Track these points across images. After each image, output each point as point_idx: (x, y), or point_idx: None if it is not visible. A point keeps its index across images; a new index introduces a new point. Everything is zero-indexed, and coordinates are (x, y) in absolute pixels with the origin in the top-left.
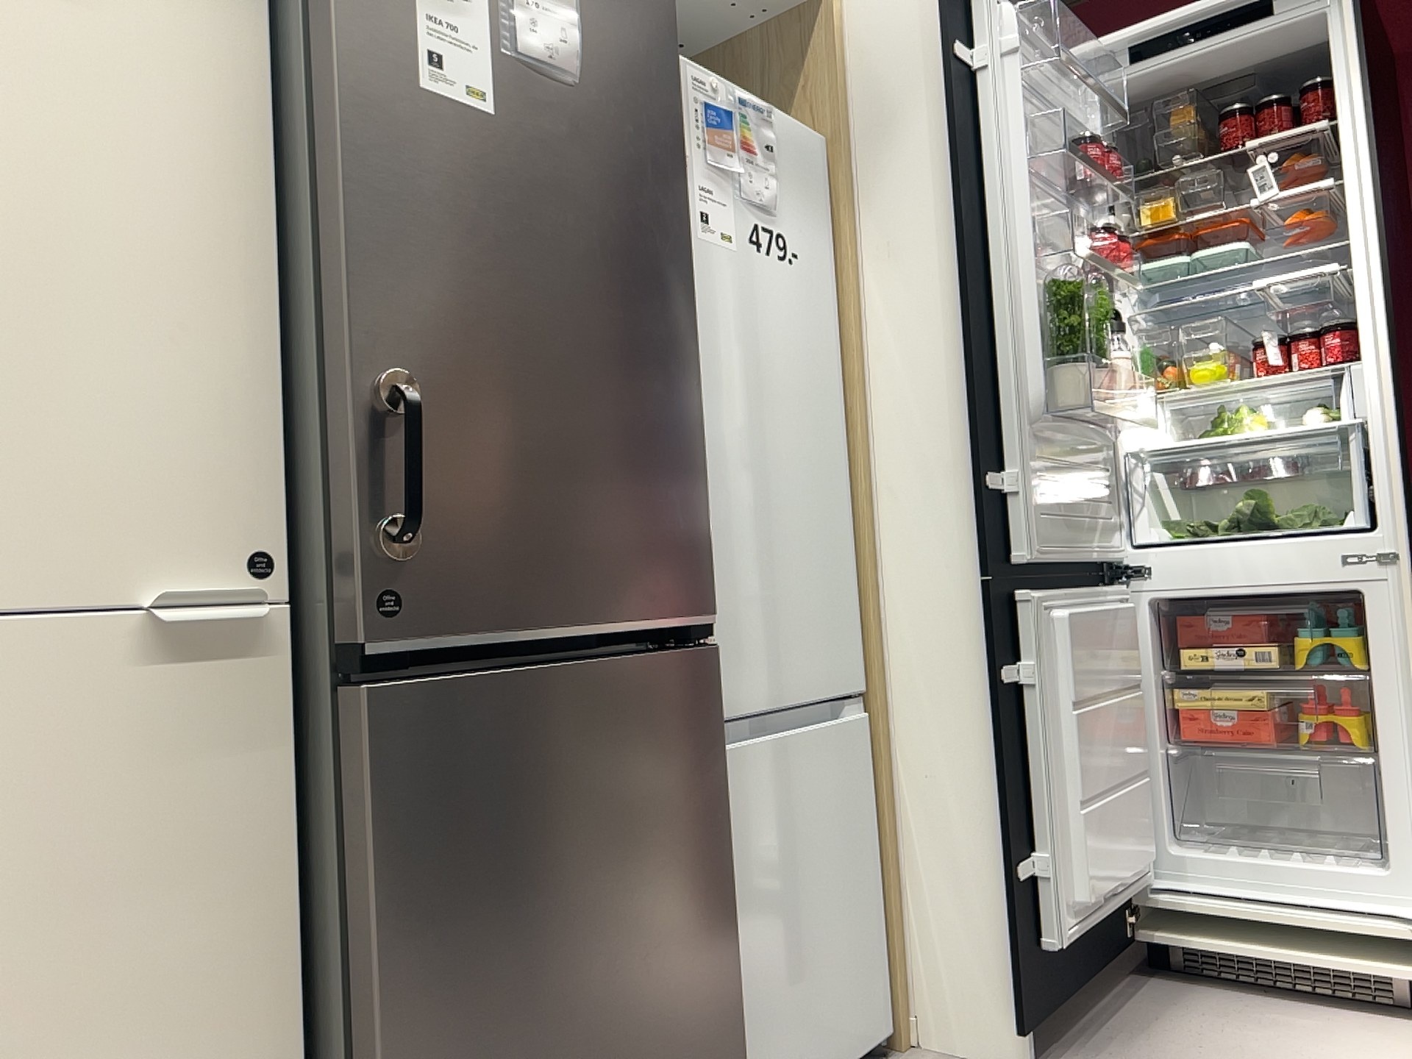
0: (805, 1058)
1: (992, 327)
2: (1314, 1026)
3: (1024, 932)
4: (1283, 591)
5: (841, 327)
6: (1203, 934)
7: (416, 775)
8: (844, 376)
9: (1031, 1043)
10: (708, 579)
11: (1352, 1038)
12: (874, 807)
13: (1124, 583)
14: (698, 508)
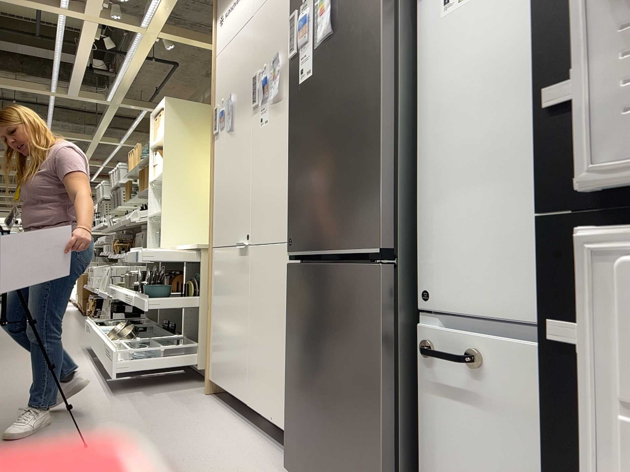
0: None
1: None
2: None
3: None
4: None
5: None
6: None
7: (293, 291)
8: None
9: None
10: (379, 231)
11: None
12: None
13: None
14: (376, 195)
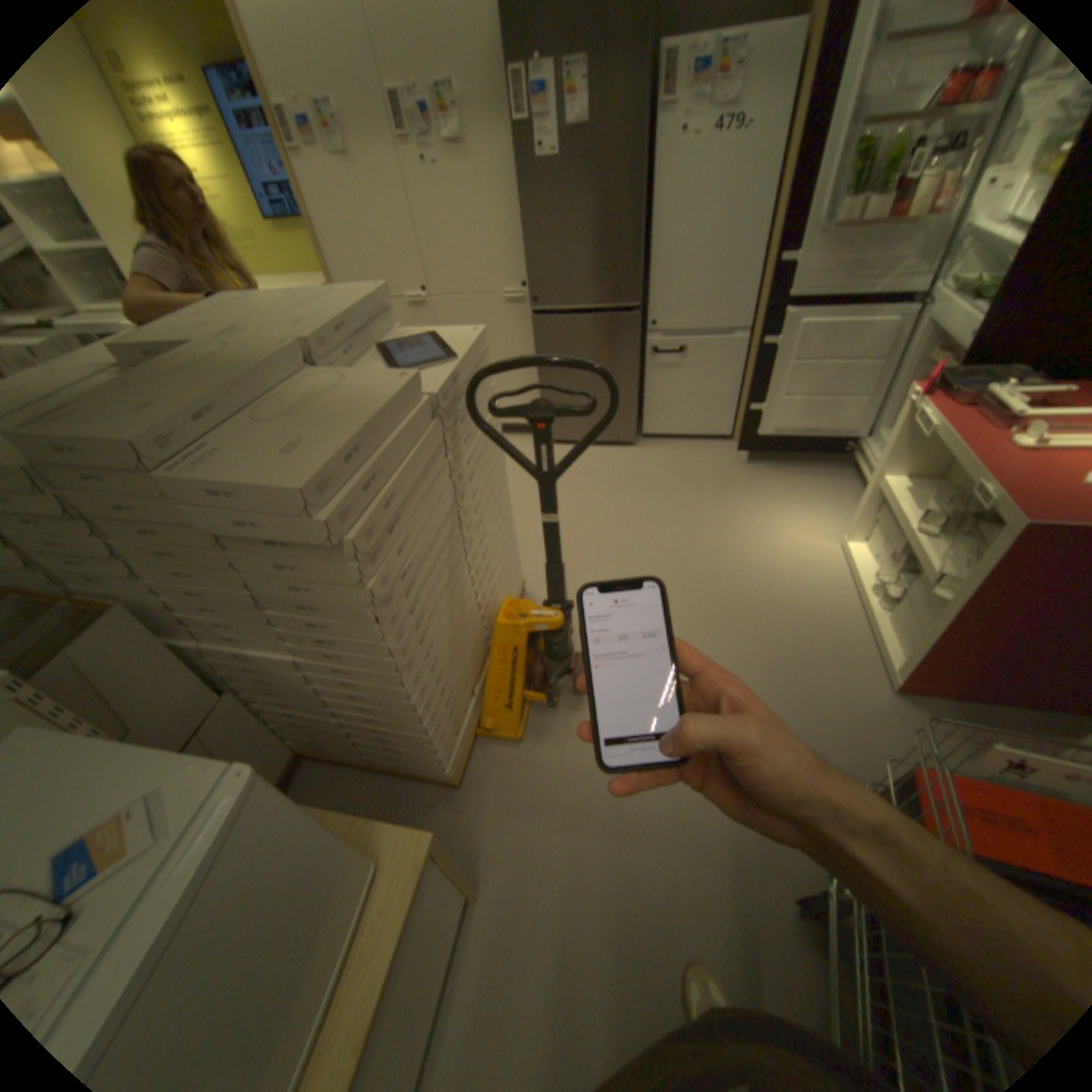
0: (681, 427)
1: (817, 172)
2: (845, 506)
3: (748, 426)
4: (955, 339)
5: (790, 151)
6: (867, 466)
7: (544, 335)
8: (784, 180)
9: (746, 457)
10: (638, 293)
11: (843, 514)
12: (747, 369)
13: (926, 305)
14: (636, 271)
